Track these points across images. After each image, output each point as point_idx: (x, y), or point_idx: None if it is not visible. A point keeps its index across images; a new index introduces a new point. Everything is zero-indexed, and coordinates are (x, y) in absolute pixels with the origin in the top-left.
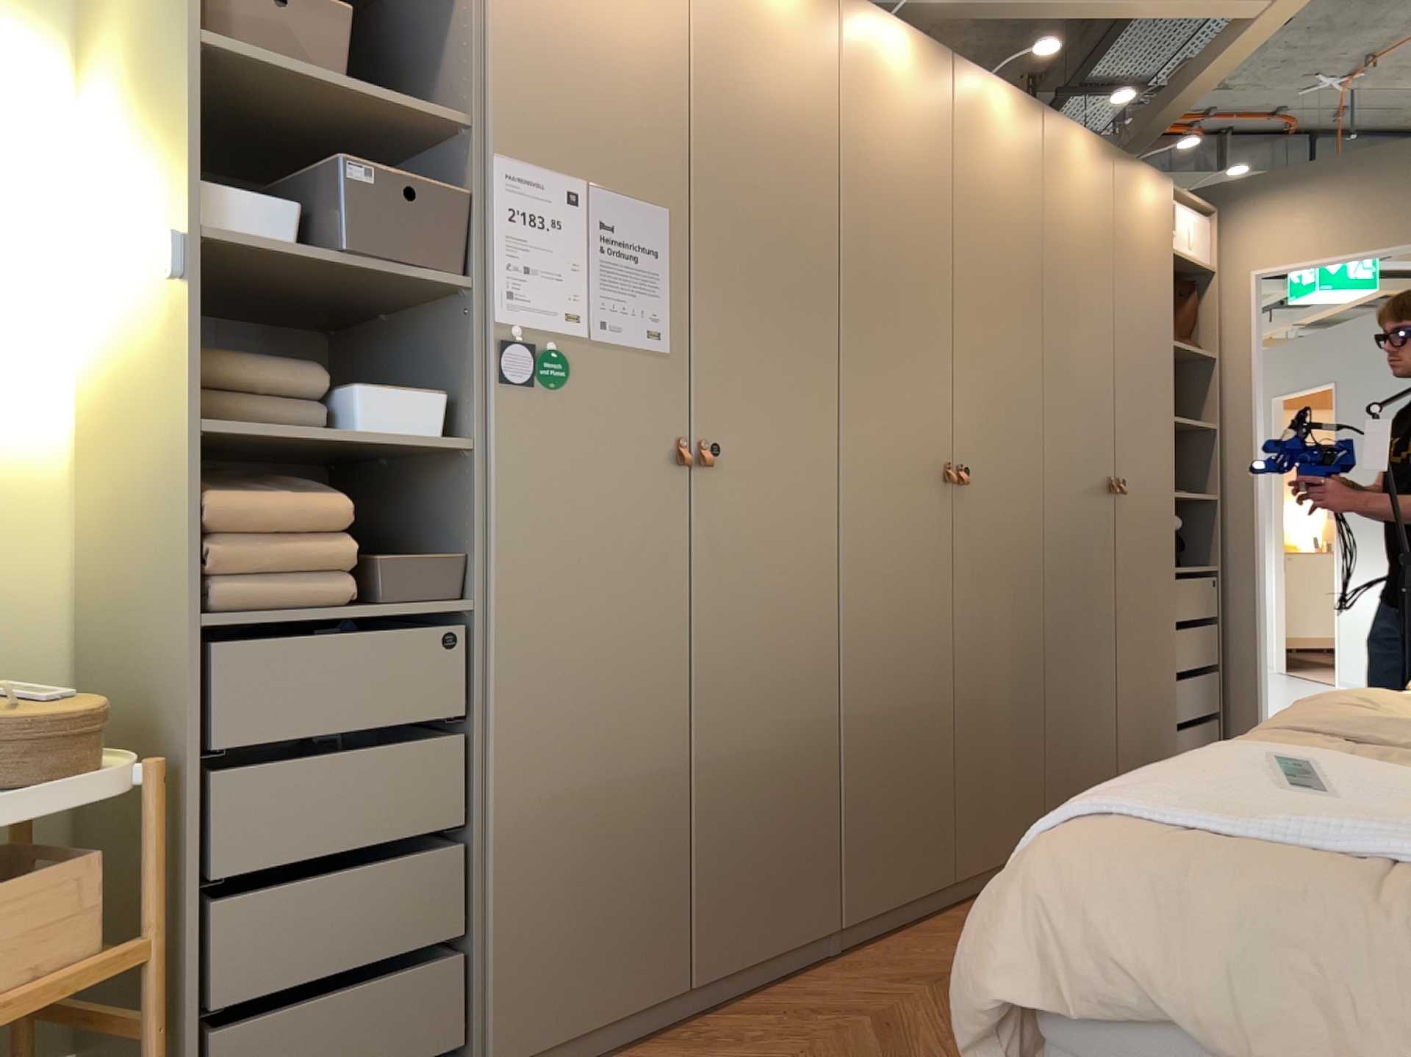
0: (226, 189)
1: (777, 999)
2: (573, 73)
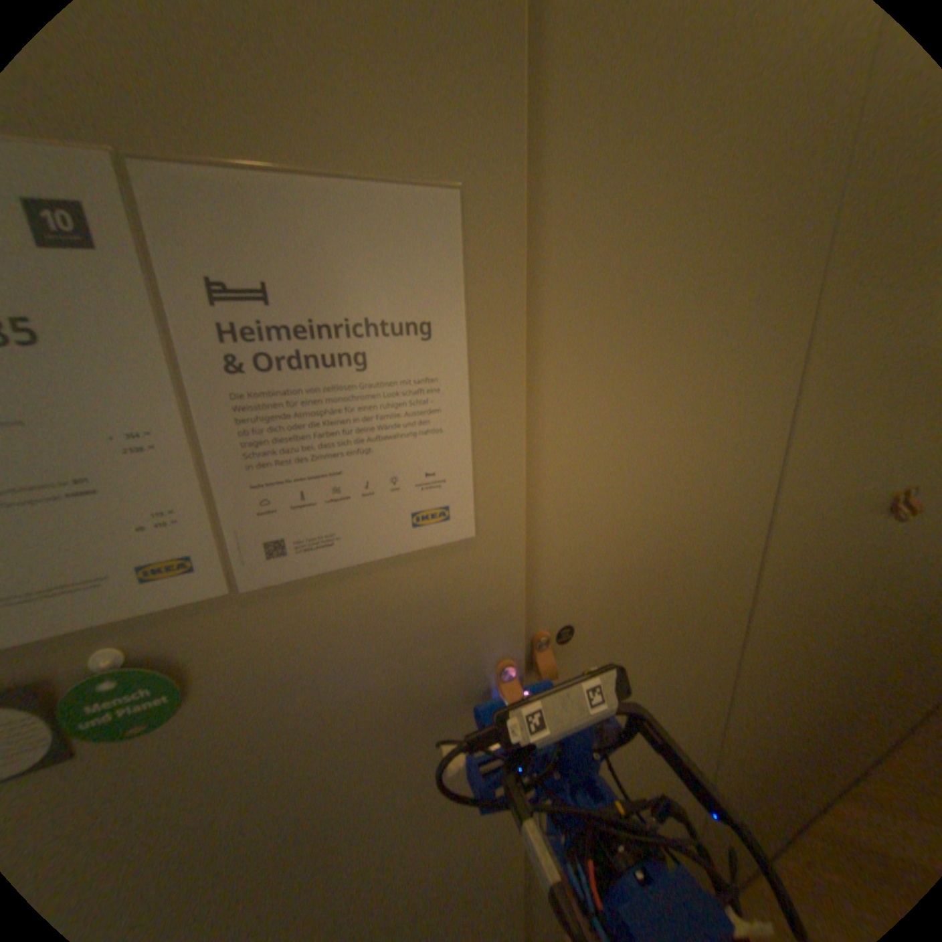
0: None
1: None
2: None
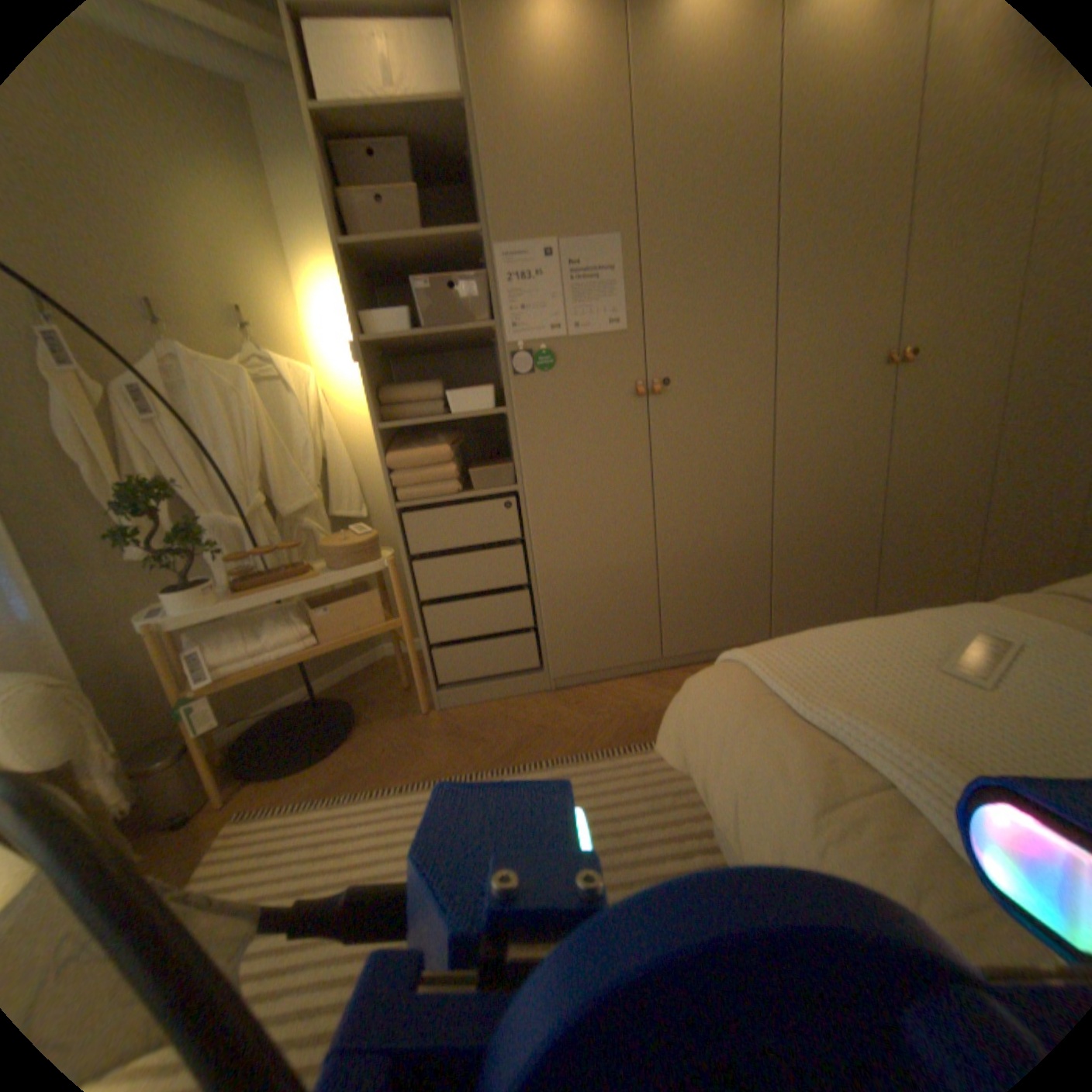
0: (368, 311)
1: None
2: (538, 166)
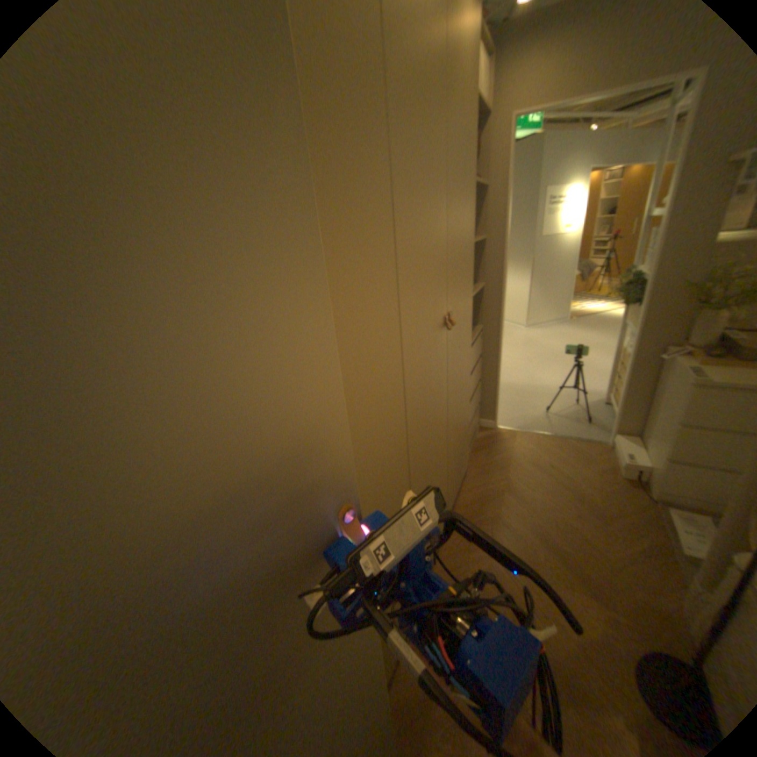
0: None
1: None
2: None
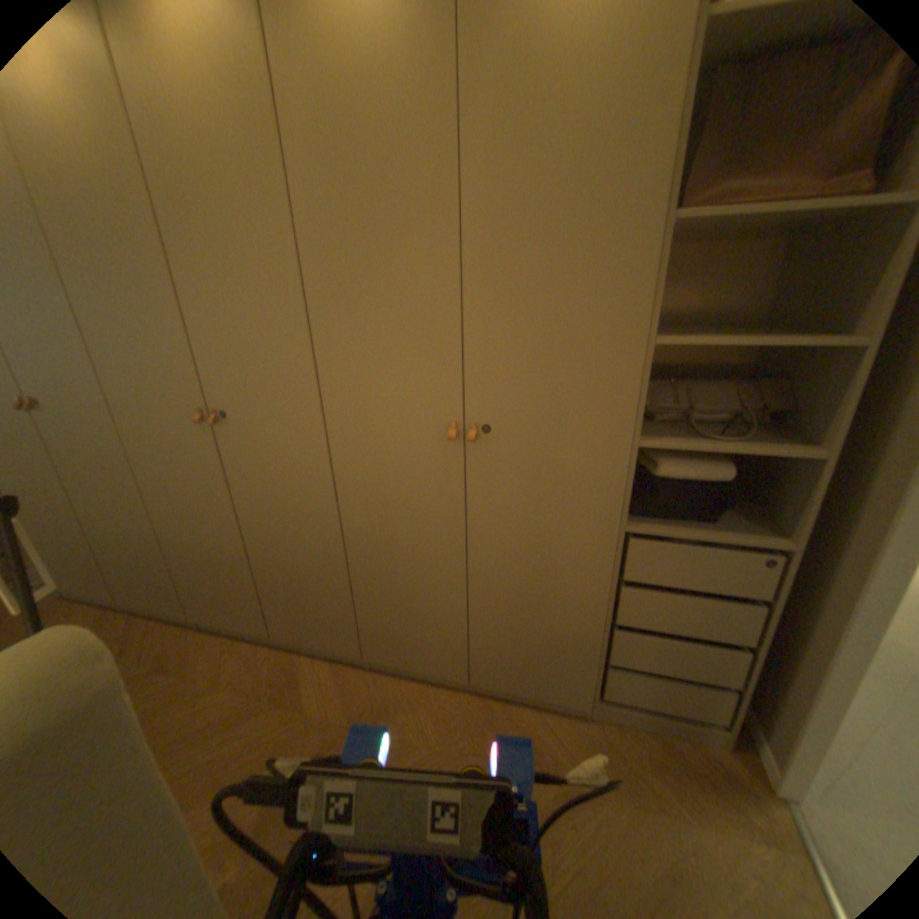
0: None
1: (141, 630)
2: None
